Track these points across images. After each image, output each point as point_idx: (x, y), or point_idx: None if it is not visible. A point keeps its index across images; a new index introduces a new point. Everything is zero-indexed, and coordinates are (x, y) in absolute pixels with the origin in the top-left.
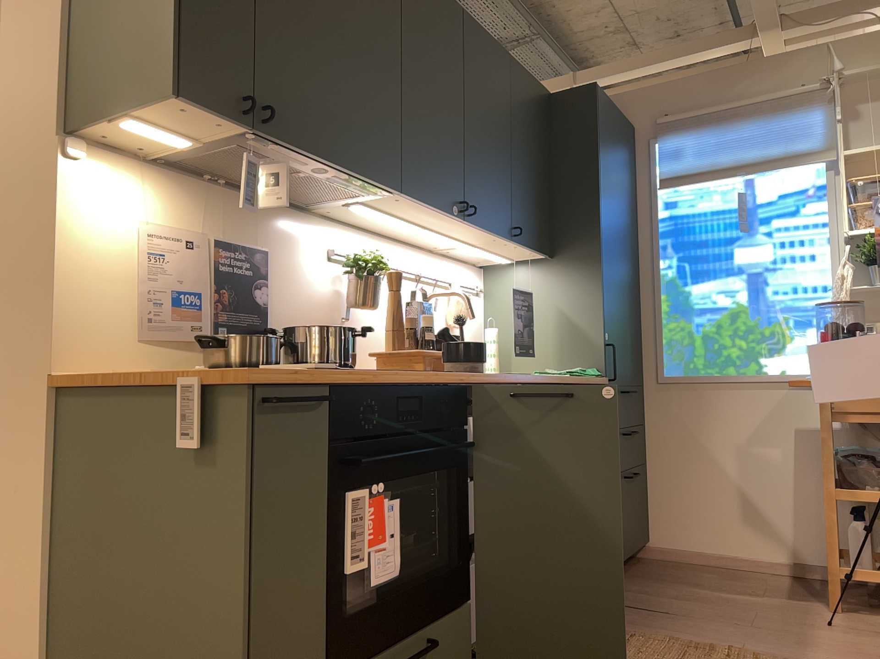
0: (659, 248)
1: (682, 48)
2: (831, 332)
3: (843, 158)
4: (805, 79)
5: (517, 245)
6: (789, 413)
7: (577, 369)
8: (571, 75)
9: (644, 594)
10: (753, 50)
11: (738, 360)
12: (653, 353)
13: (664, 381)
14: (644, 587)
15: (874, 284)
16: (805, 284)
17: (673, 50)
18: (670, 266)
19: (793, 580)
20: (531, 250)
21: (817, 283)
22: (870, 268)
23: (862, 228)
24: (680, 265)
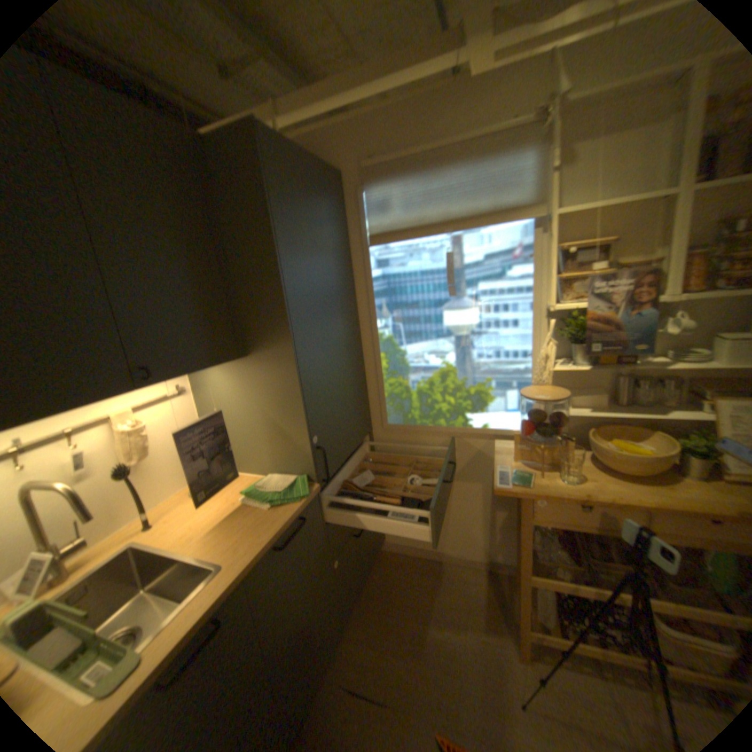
0: (376, 308)
1: (385, 60)
2: (535, 421)
3: (559, 215)
4: (522, 105)
5: (165, 378)
6: (490, 459)
7: (283, 487)
8: (271, 101)
9: (369, 652)
10: (465, 63)
11: (449, 414)
12: (378, 403)
13: (388, 428)
14: (372, 629)
15: (577, 361)
16: (509, 349)
17: (375, 64)
18: (387, 326)
19: (488, 582)
20: (201, 368)
21: (520, 348)
22: (576, 344)
23: (571, 299)
24: (396, 325)
